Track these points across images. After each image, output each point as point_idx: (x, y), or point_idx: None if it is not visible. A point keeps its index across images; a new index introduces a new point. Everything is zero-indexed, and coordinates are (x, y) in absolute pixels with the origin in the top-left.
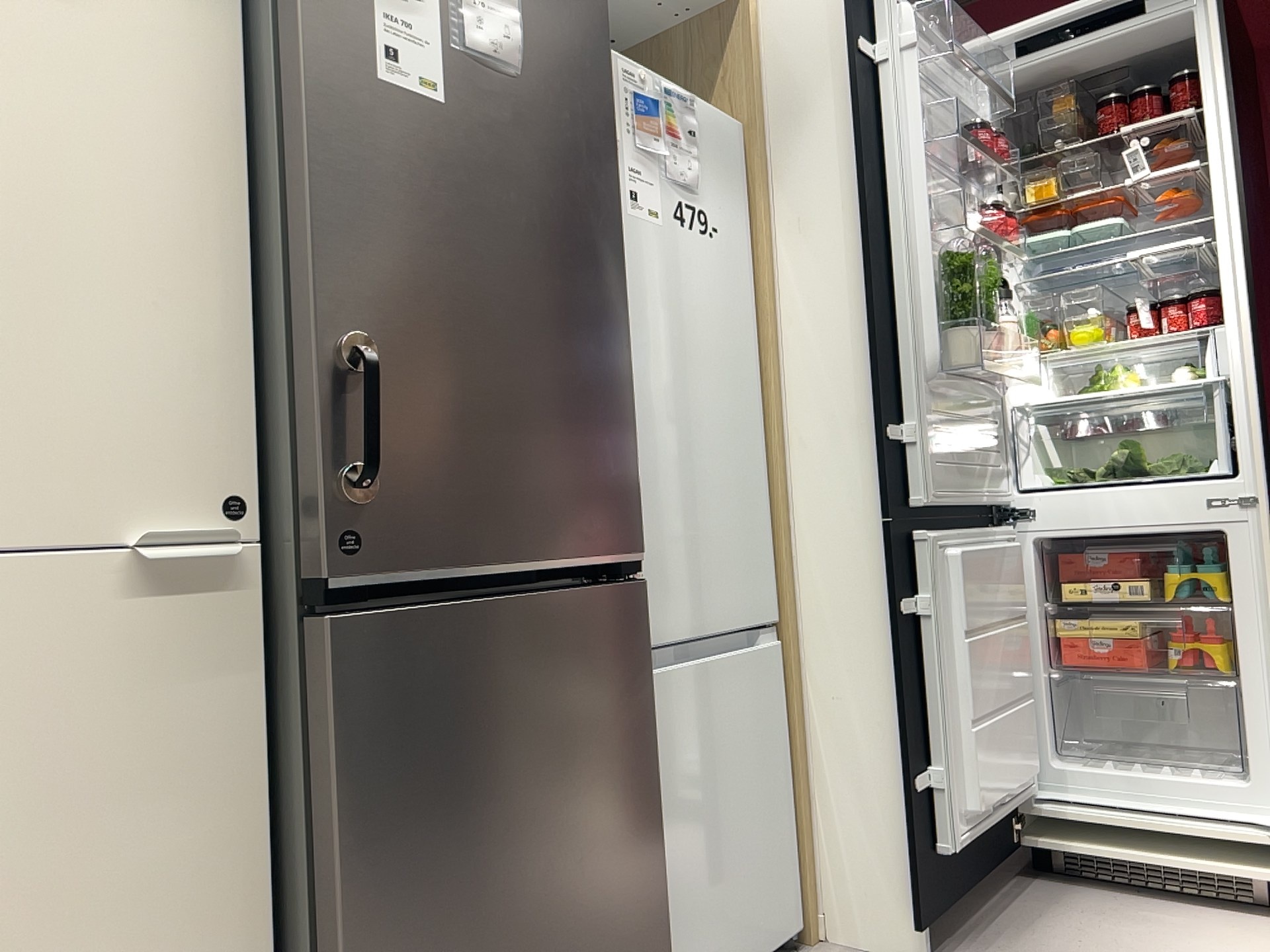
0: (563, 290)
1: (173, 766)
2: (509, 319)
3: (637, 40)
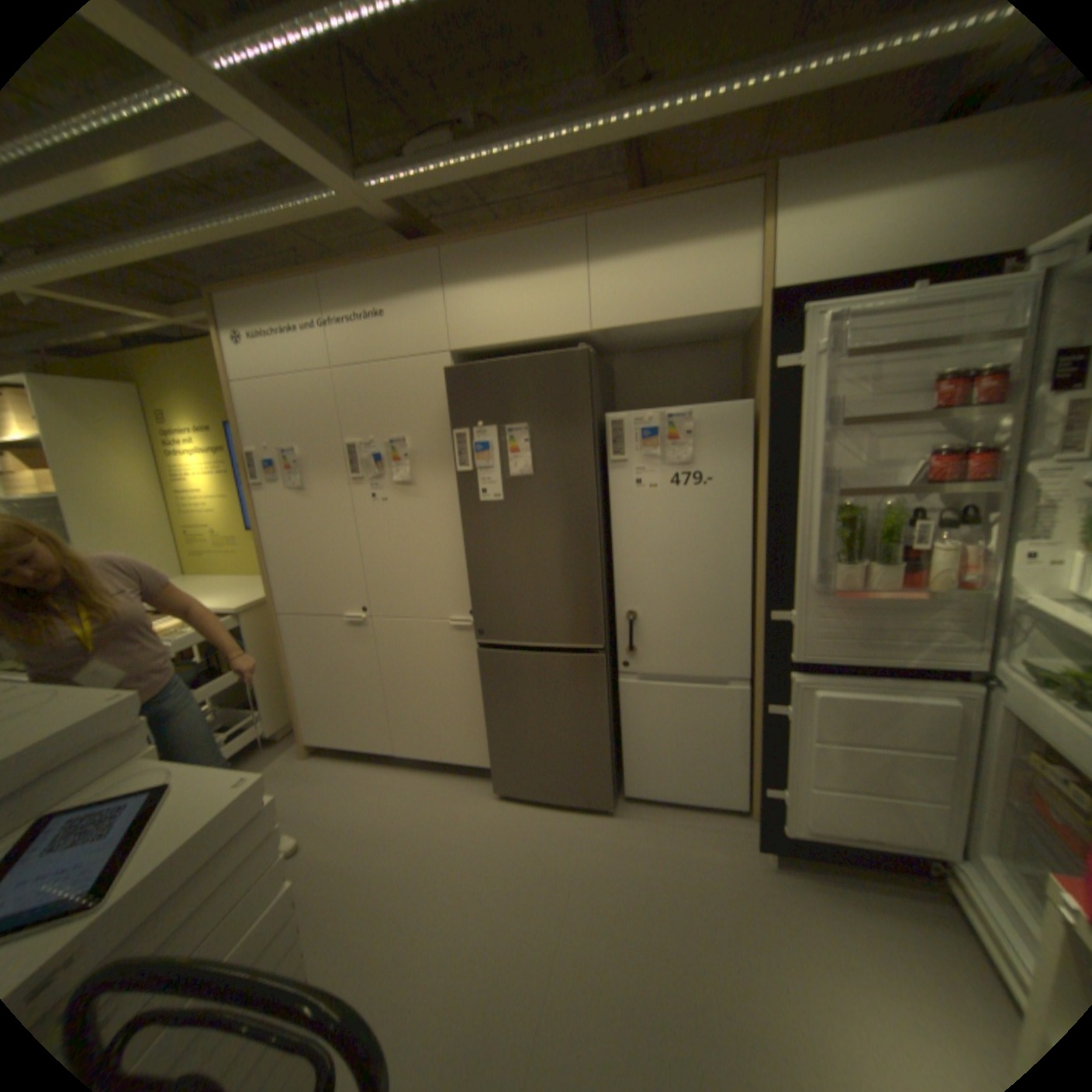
0: (559, 551)
1: (465, 666)
2: (533, 566)
3: (747, 325)
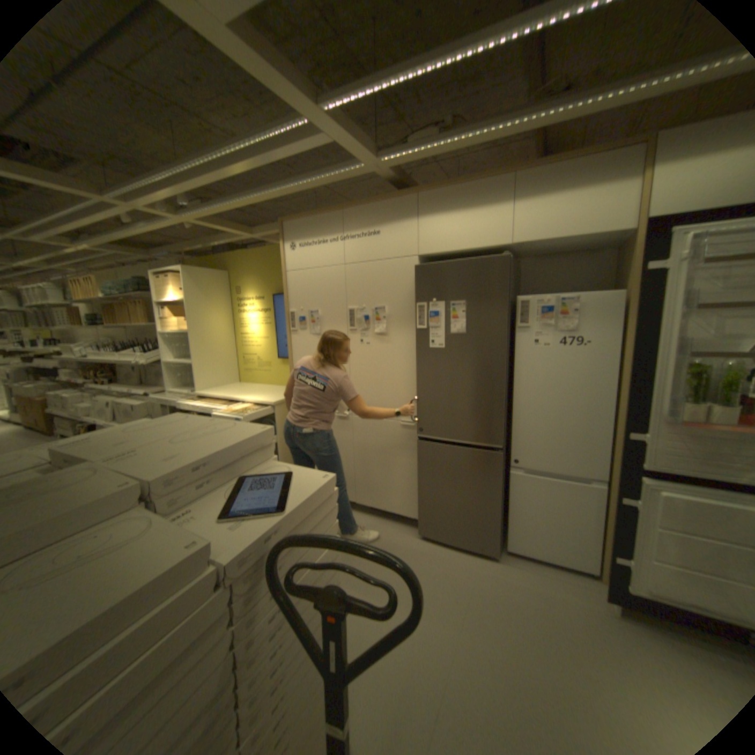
0: (478, 383)
1: (407, 451)
2: (460, 391)
3: (623, 240)
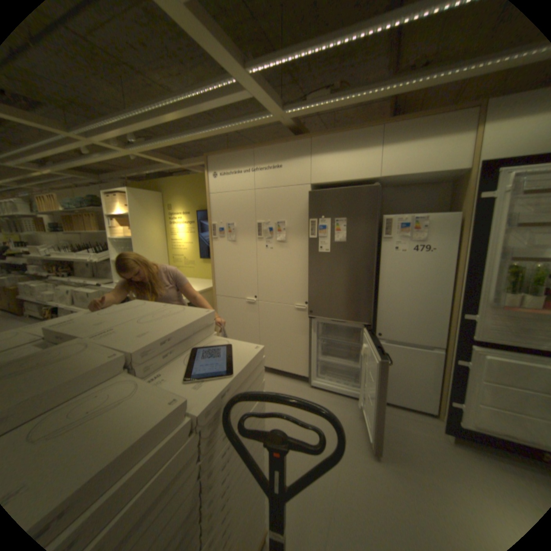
0: (354, 277)
1: (299, 327)
2: (340, 283)
3: (459, 176)
